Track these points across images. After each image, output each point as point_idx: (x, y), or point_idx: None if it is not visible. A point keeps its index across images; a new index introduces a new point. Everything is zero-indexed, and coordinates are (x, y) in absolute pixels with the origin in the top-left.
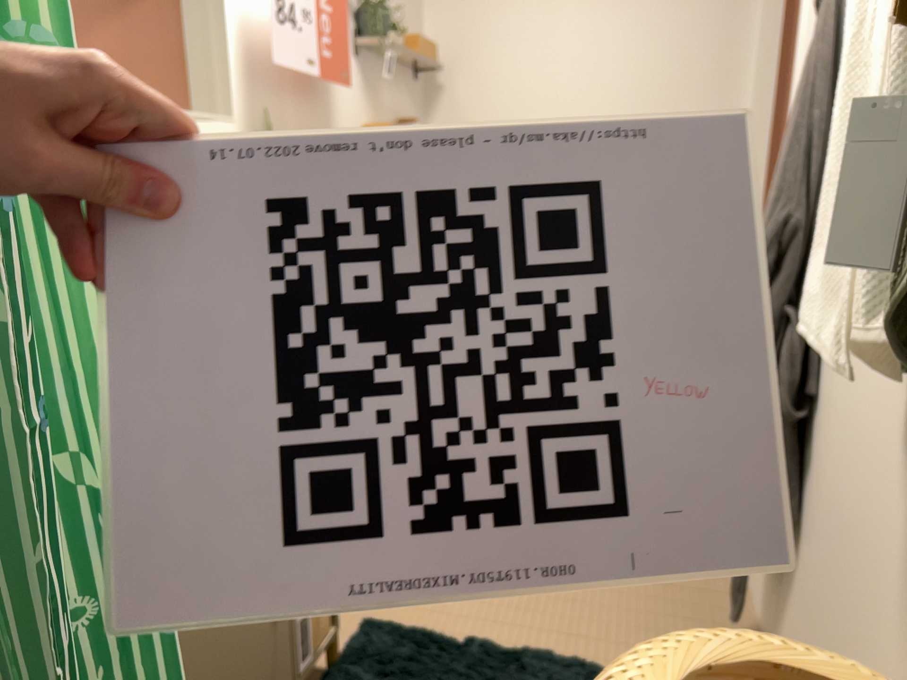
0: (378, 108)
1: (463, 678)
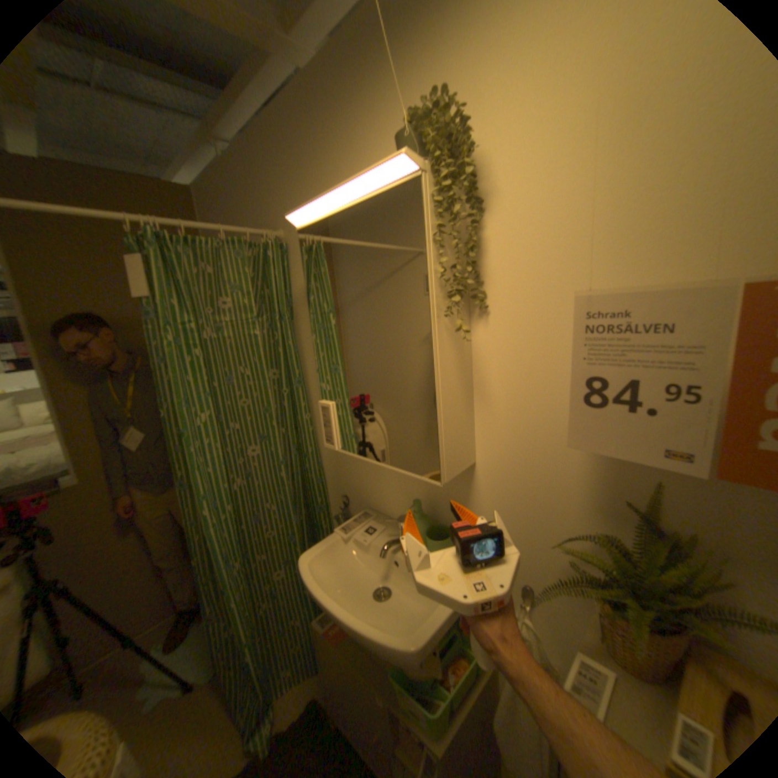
0: None
1: None
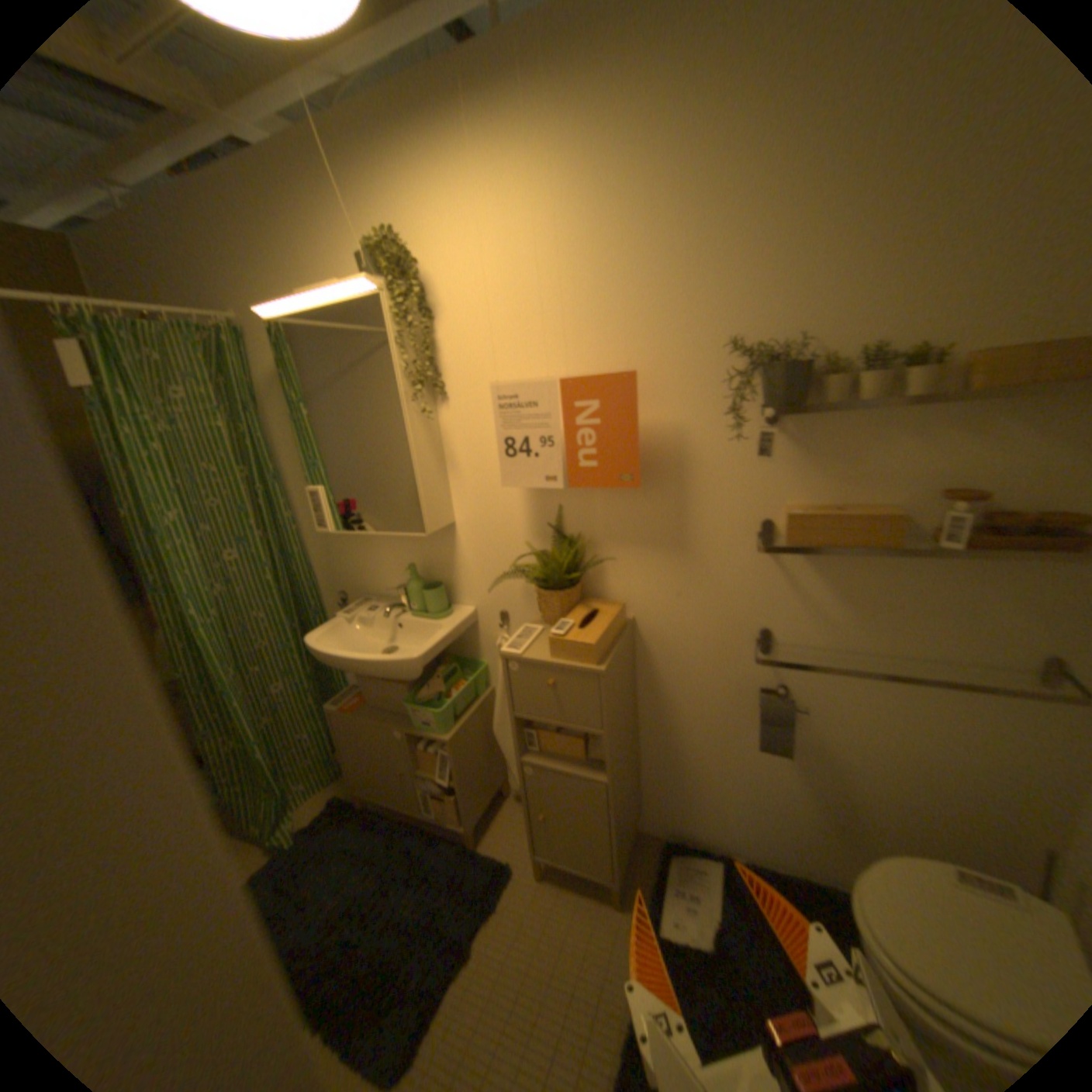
0: (845, 470)
1: (420, 931)
